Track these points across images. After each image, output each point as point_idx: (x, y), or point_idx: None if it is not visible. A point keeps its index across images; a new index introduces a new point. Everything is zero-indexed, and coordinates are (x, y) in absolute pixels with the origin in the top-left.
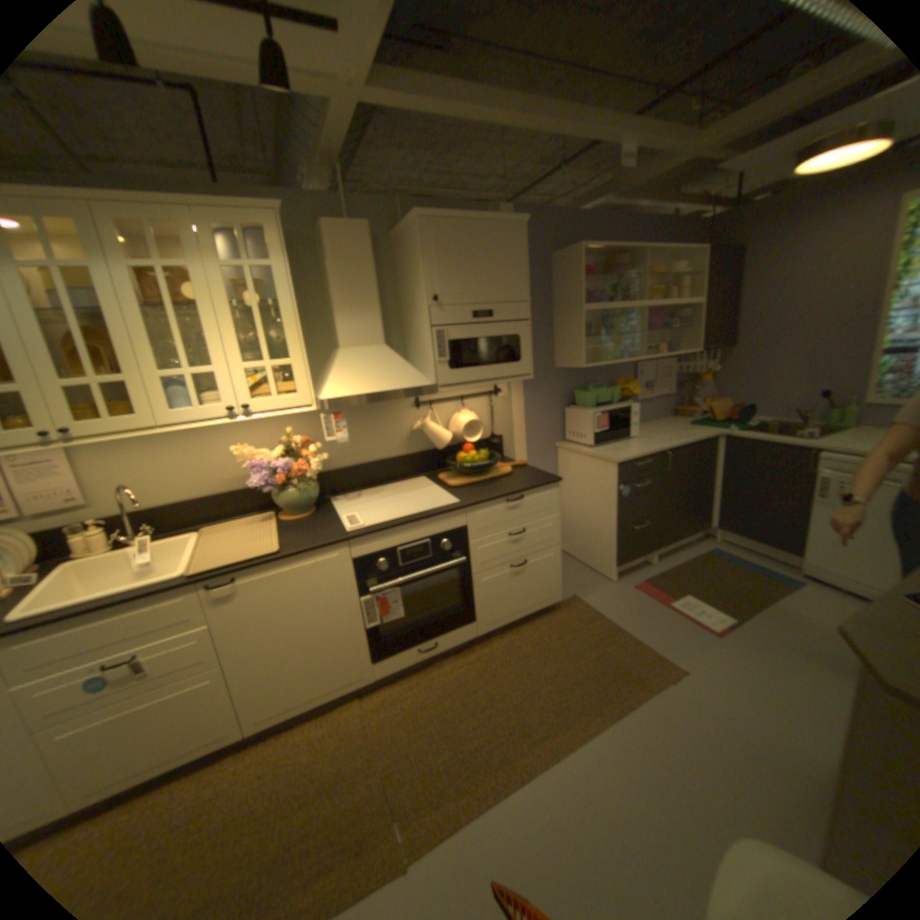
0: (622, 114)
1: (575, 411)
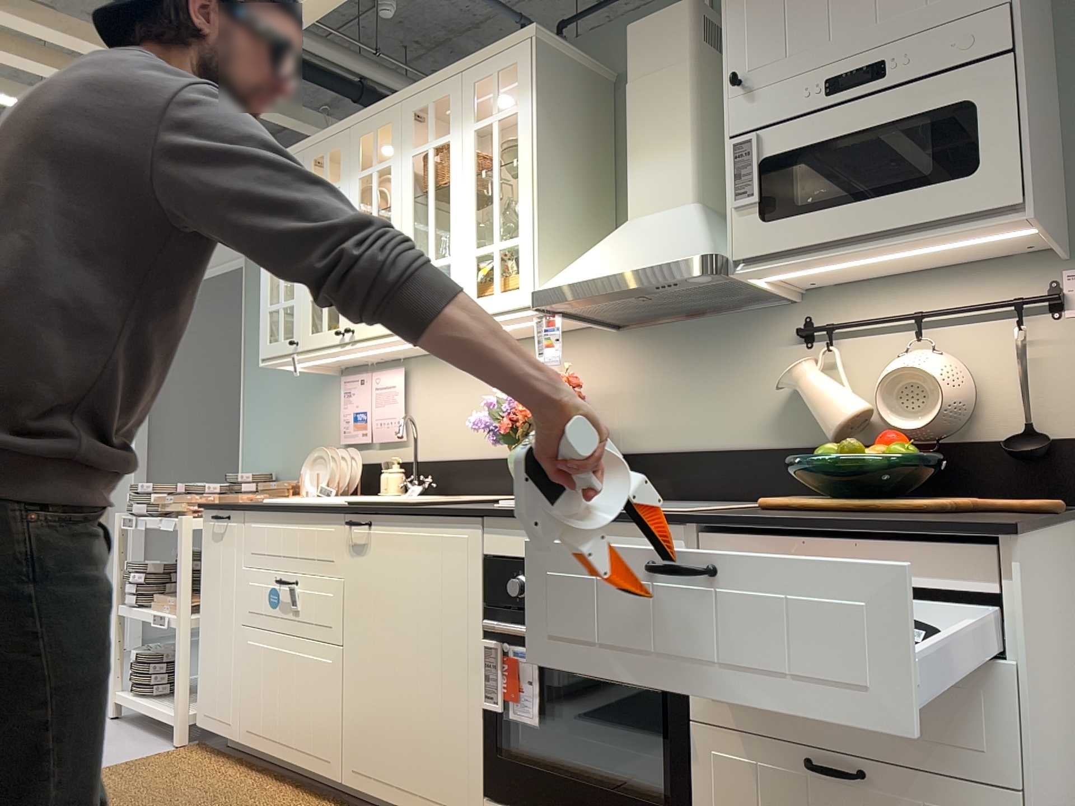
0: None
1: None
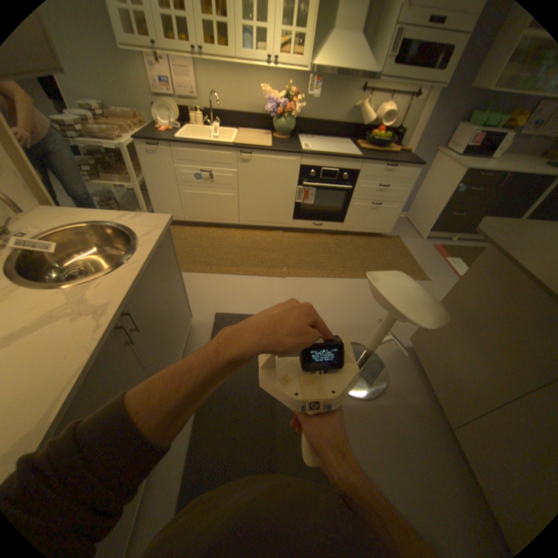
0: None
1: (465, 126)
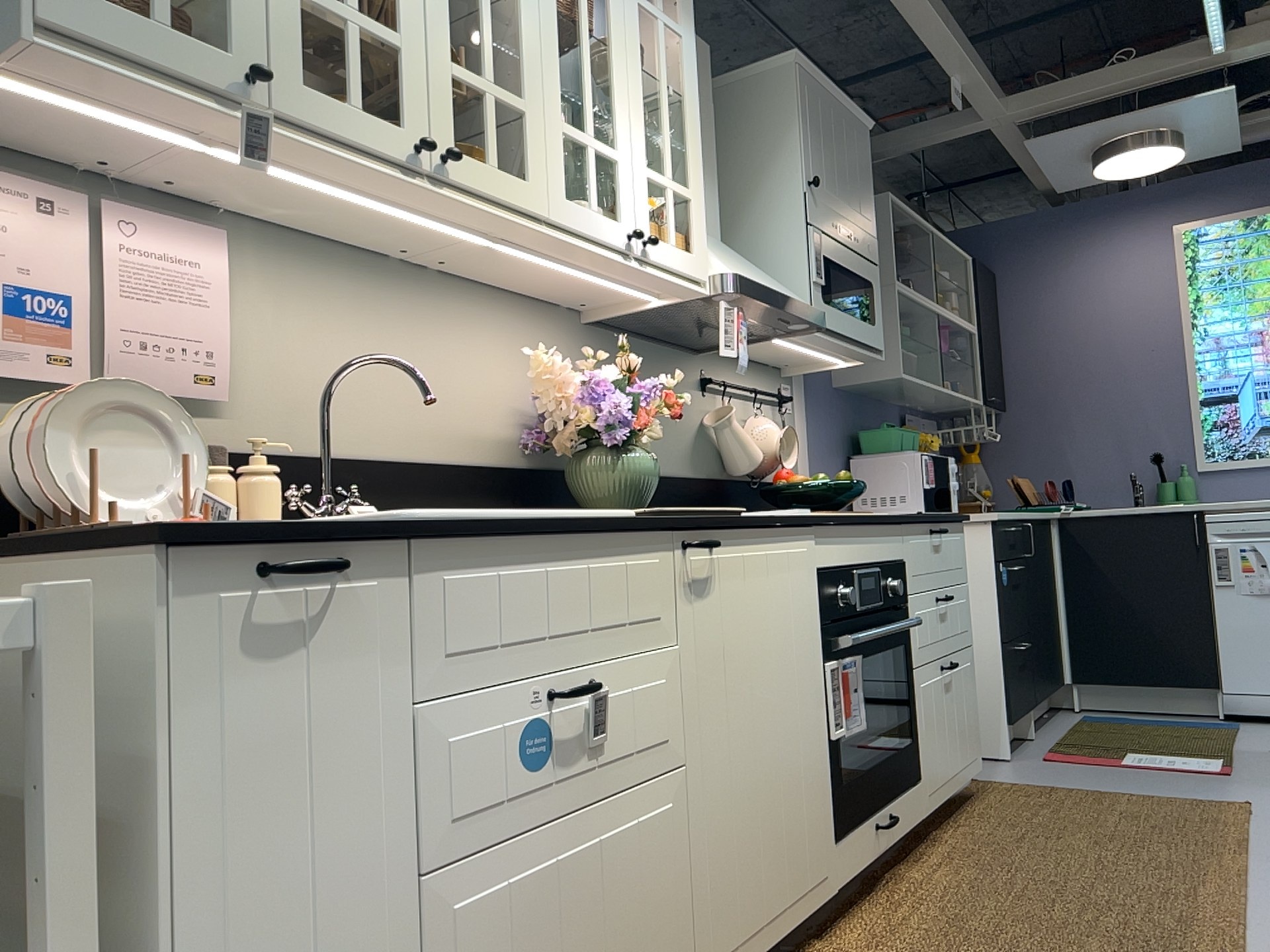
0: (967, 43)
1: (872, 462)
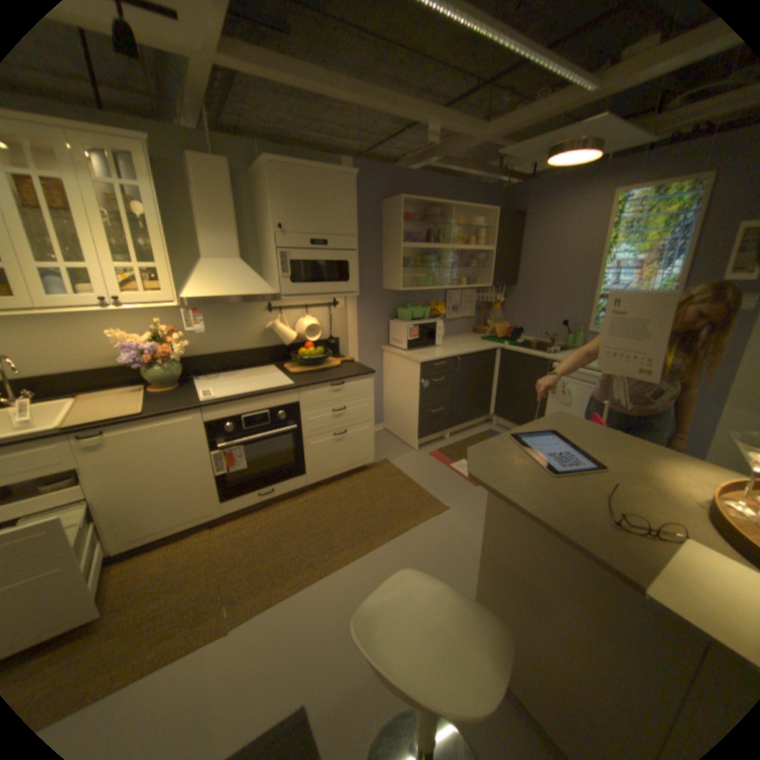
0: (426, 103)
1: (395, 323)
